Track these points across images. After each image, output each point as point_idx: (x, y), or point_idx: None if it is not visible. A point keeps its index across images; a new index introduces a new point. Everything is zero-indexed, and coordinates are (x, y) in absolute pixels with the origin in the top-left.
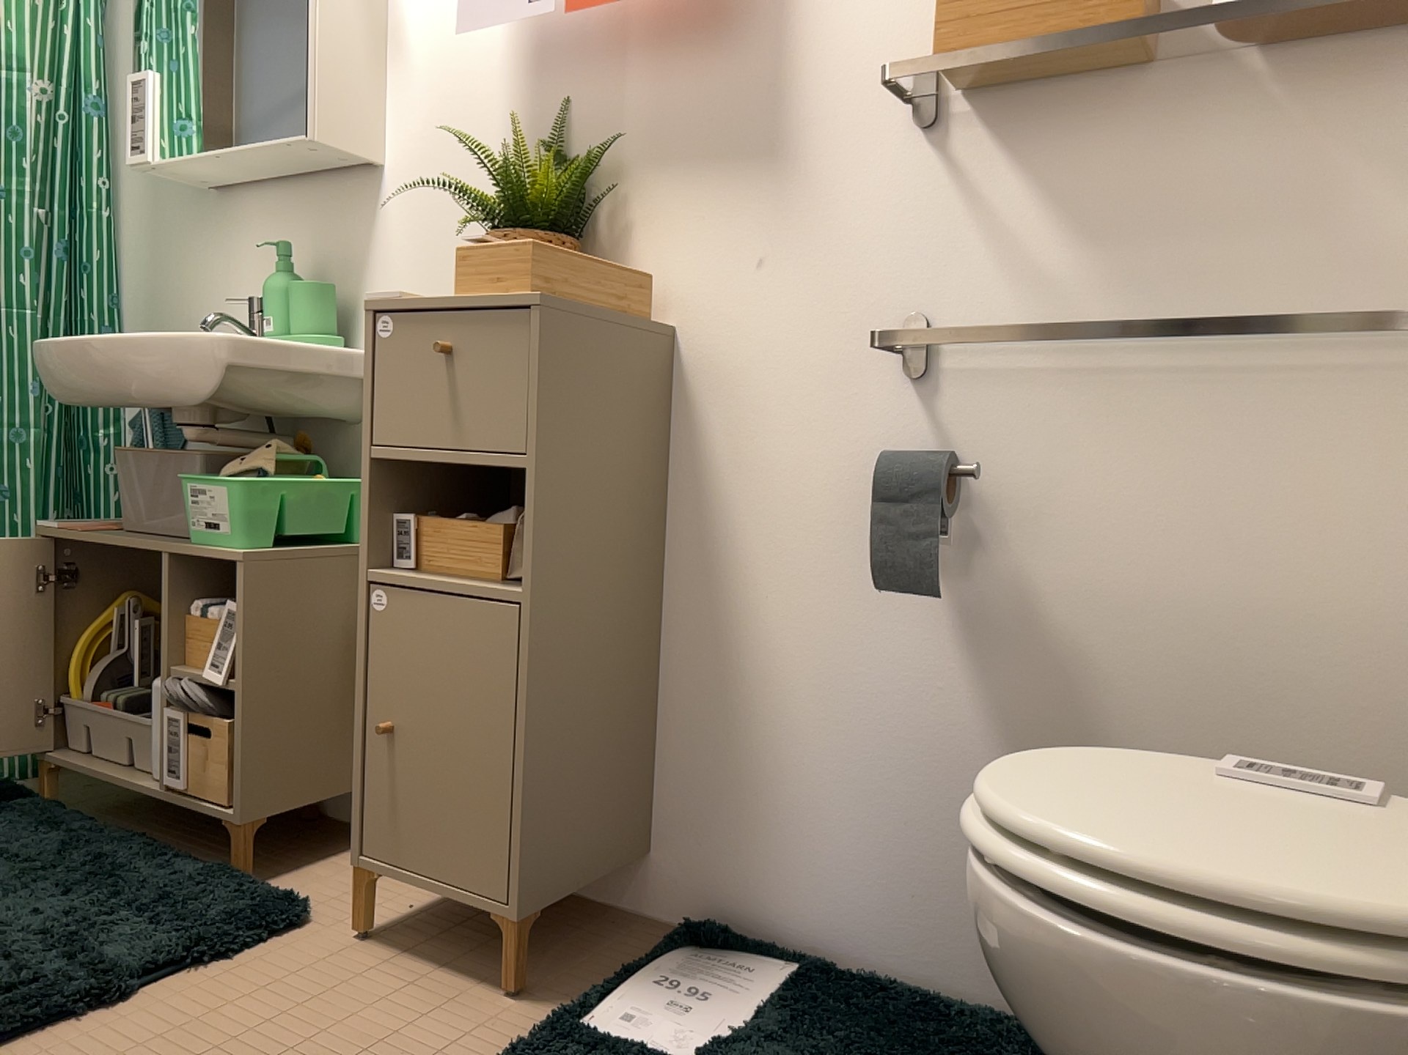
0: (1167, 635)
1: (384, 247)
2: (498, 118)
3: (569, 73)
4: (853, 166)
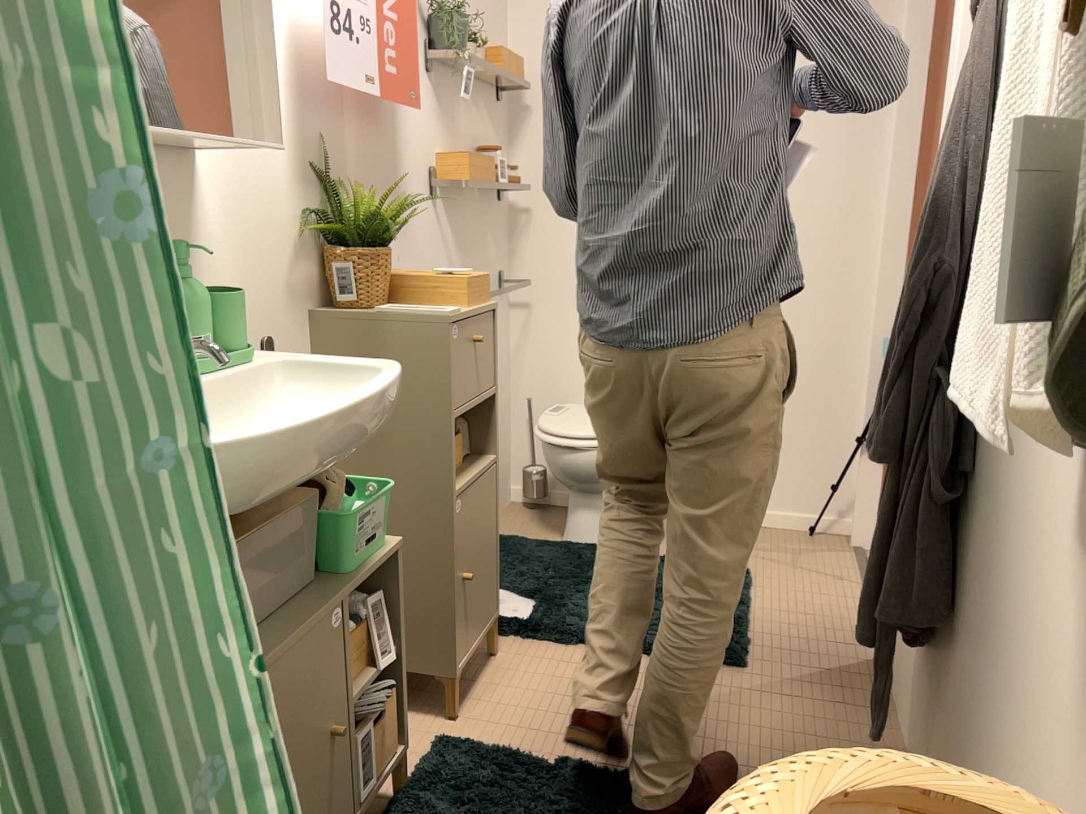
0: None
1: (215, 242)
2: (290, 139)
3: (325, 121)
4: (421, 216)
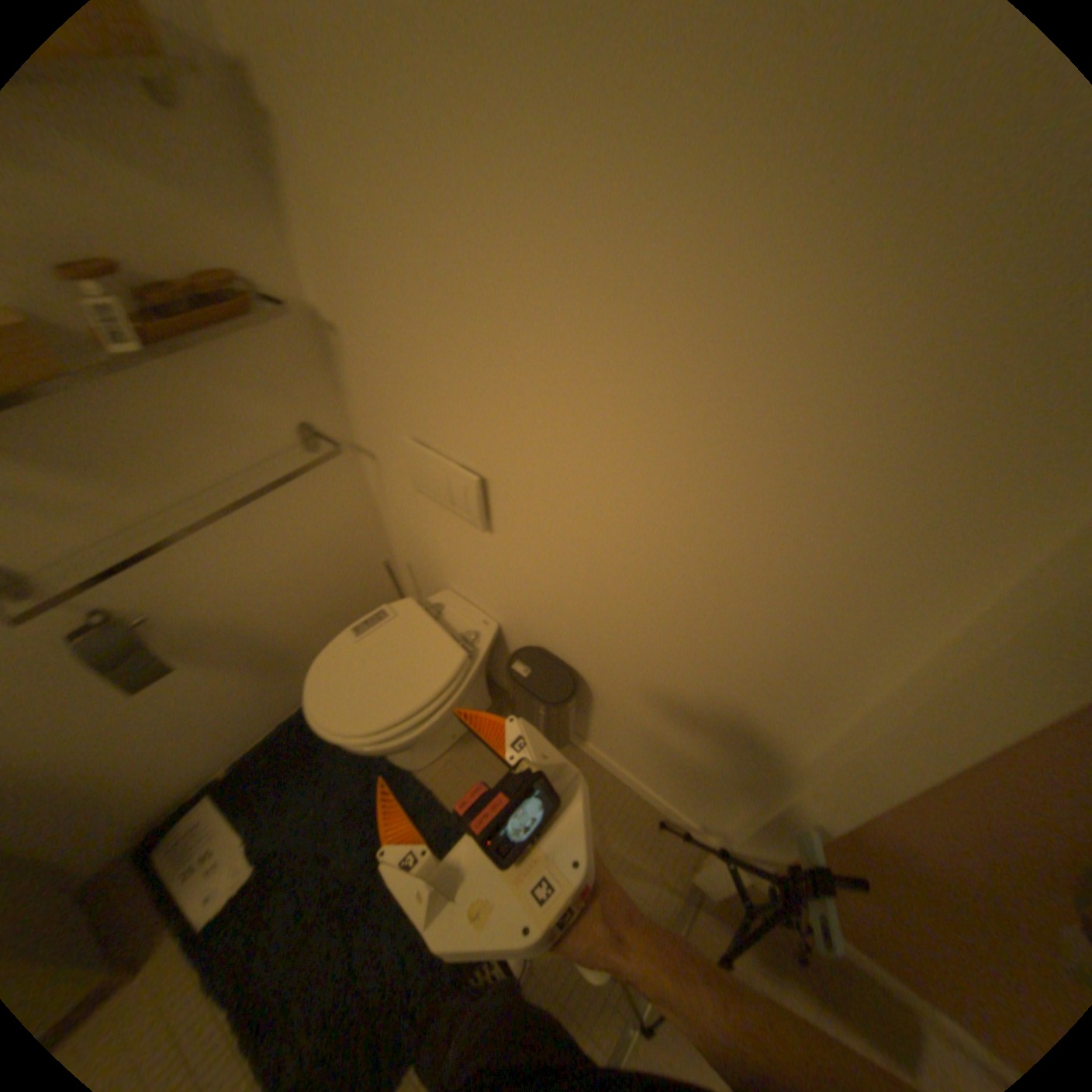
0: (255, 594)
1: None
2: None
3: None
4: None
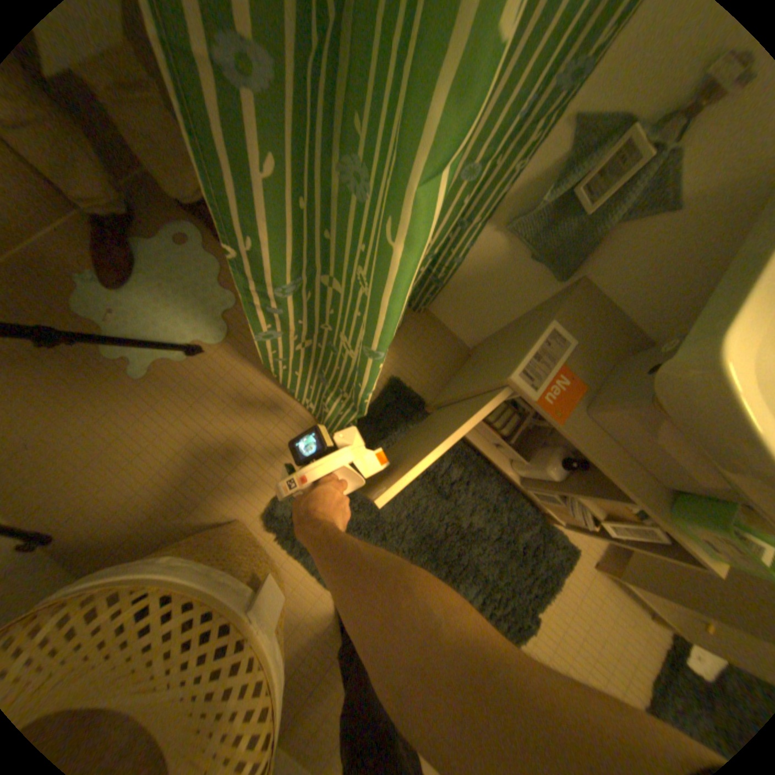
0: None
1: None
2: None
3: None
4: None
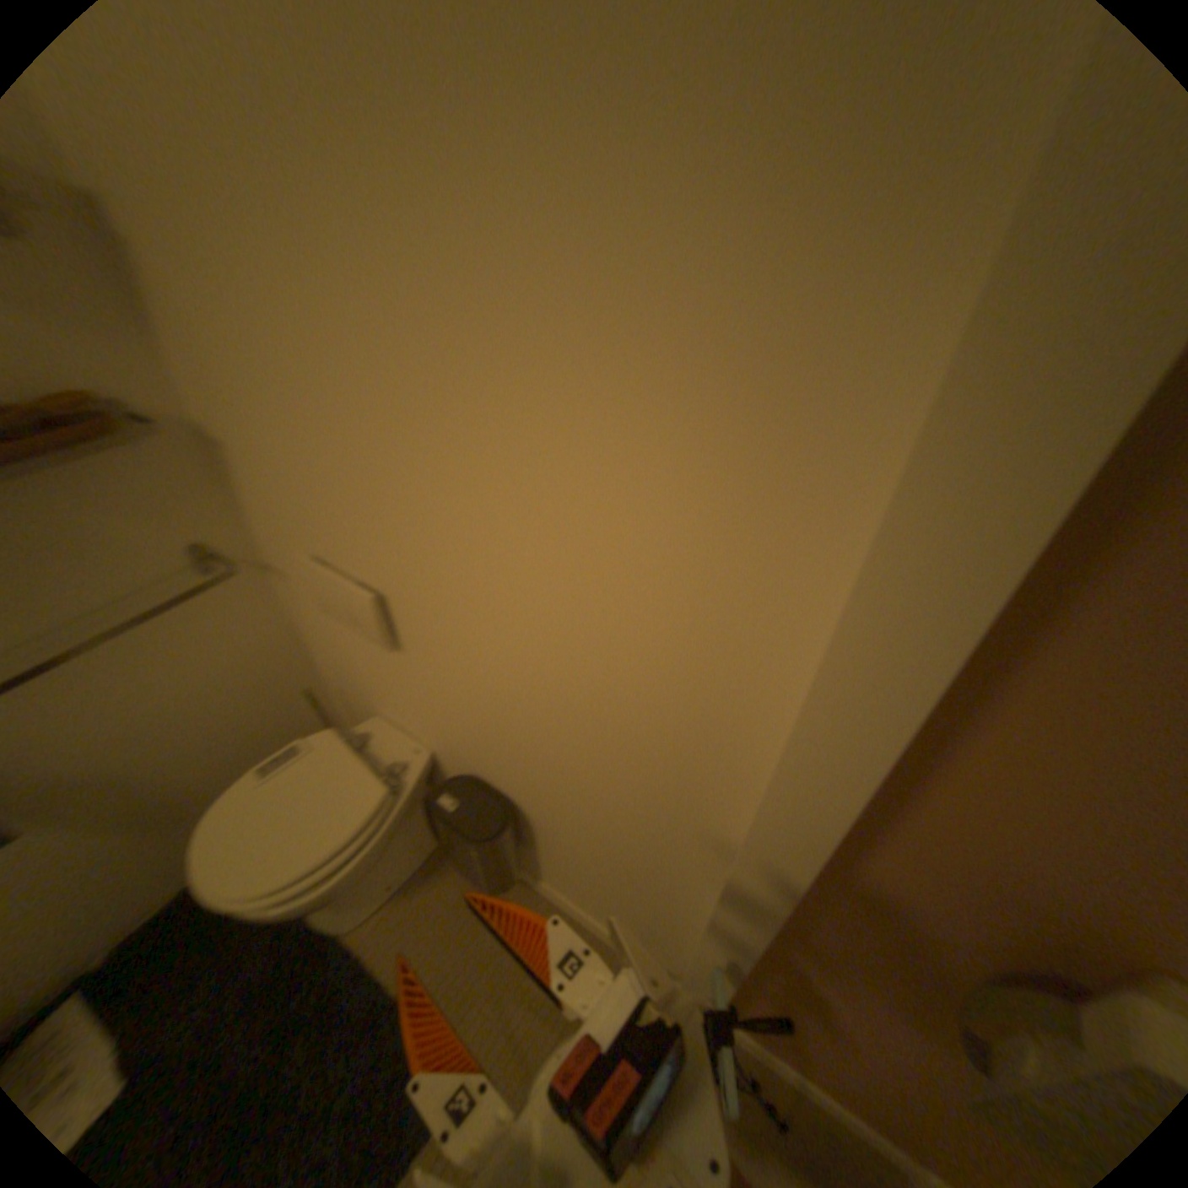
0: (136, 739)
1: None
2: None
3: None
4: None
